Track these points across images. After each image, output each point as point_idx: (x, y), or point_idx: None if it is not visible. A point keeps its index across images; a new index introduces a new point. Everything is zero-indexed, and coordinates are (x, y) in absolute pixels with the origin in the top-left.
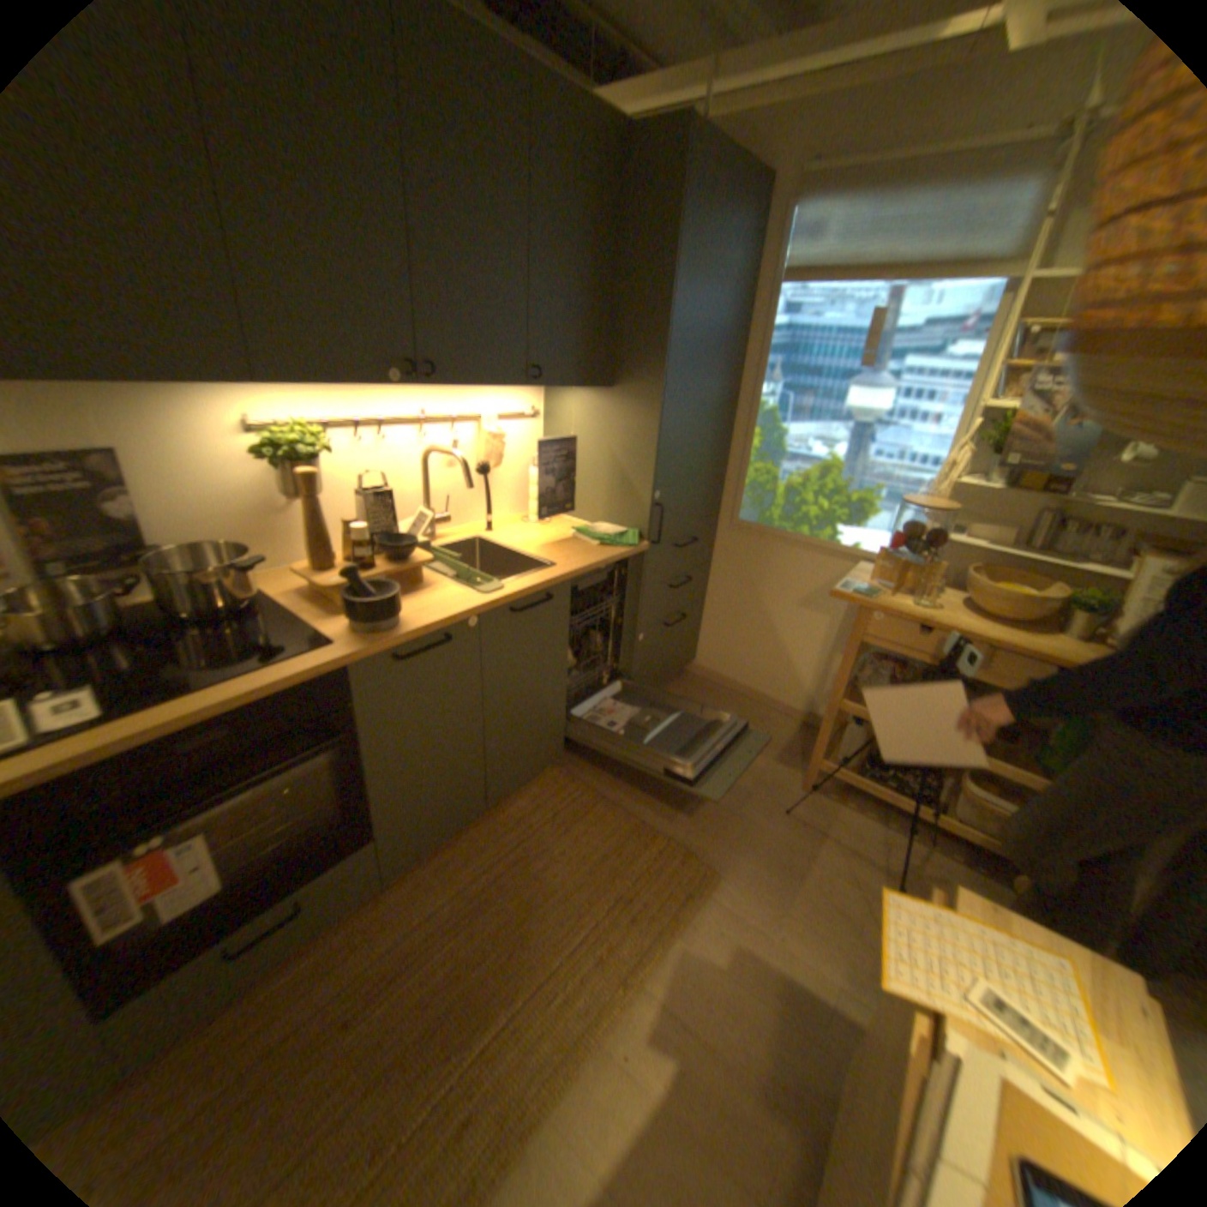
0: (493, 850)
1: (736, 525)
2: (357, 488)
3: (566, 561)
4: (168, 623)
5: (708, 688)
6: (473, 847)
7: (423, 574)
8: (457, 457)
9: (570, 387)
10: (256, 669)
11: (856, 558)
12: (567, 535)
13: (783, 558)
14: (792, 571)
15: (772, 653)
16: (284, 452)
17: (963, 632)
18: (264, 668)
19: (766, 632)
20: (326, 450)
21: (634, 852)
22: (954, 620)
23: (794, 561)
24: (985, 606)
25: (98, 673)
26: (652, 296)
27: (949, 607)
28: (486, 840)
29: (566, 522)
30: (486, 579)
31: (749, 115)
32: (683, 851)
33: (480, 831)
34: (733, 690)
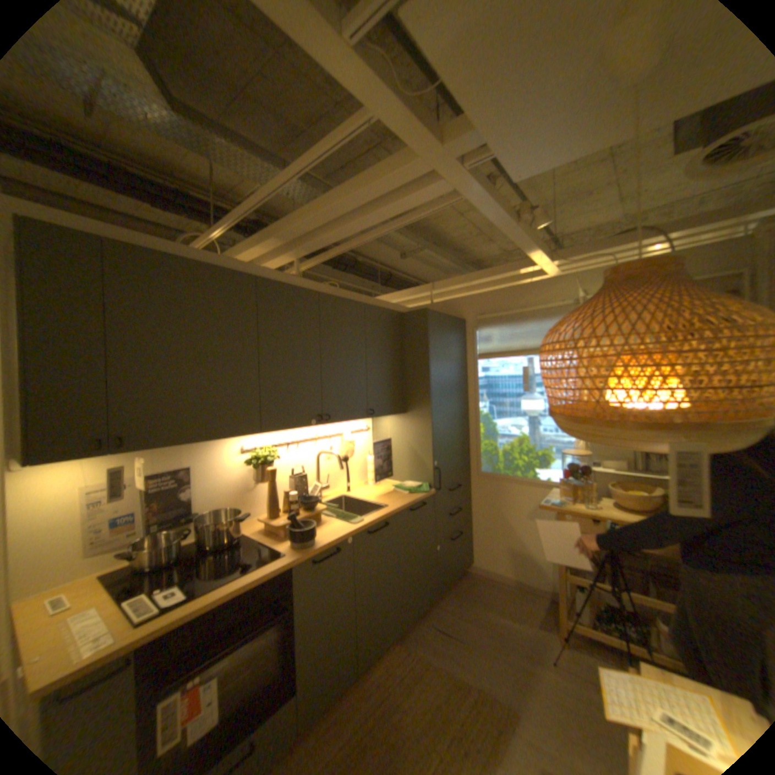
0: (364, 709)
1: (481, 475)
2: (288, 475)
3: (393, 504)
4: (200, 554)
5: (486, 583)
6: (351, 708)
7: (320, 517)
8: (335, 454)
9: (387, 415)
10: (251, 571)
11: (551, 487)
12: (390, 489)
13: (512, 491)
14: (518, 498)
15: (520, 553)
16: (261, 461)
17: (616, 521)
18: (255, 571)
19: (513, 539)
20: (276, 458)
21: (458, 703)
22: (610, 515)
23: (518, 492)
24: (623, 505)
25: (175, 581)
26: (420, 373)
27: (606, 508)
28: (359, 703)
29: (388, 483)
30: (353, 517)
31: (450, 301)
32: (491, 699)
33: (354, 696)
34: (502, 582)
